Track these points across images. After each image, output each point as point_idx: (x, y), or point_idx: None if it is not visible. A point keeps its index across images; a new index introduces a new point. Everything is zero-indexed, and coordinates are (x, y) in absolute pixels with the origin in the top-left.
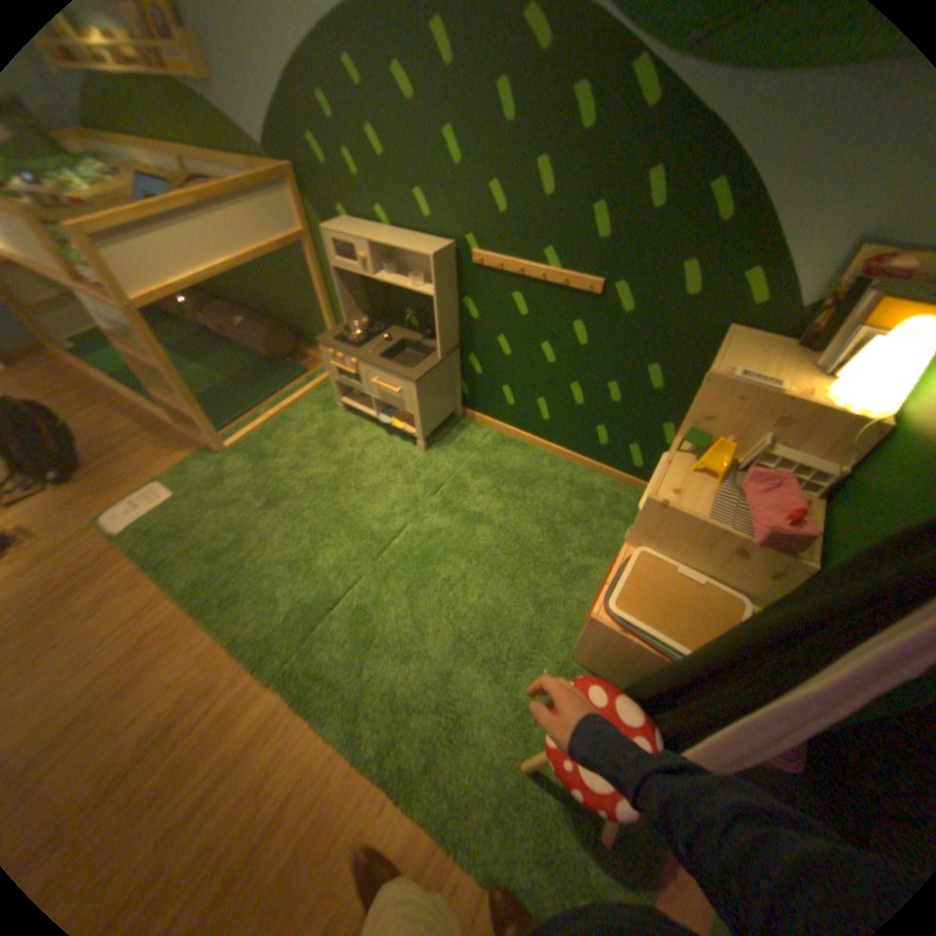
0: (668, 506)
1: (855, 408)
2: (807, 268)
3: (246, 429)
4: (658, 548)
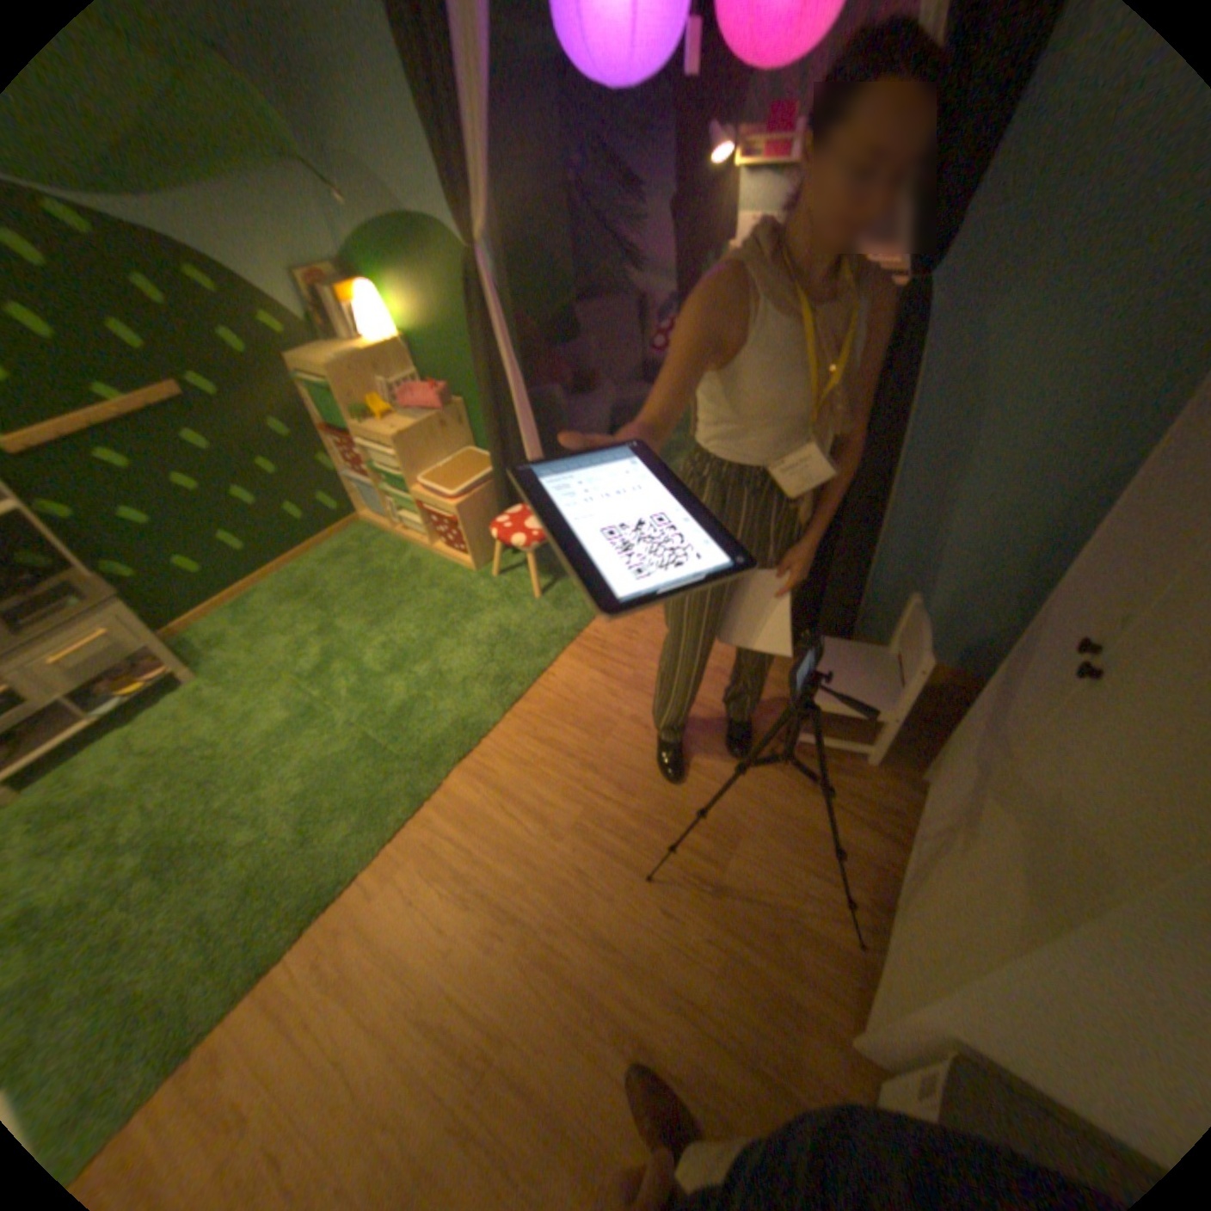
0: (398, 433)
1: (383, 338)
2: (279, 298)
3: None
4: (419, 468)
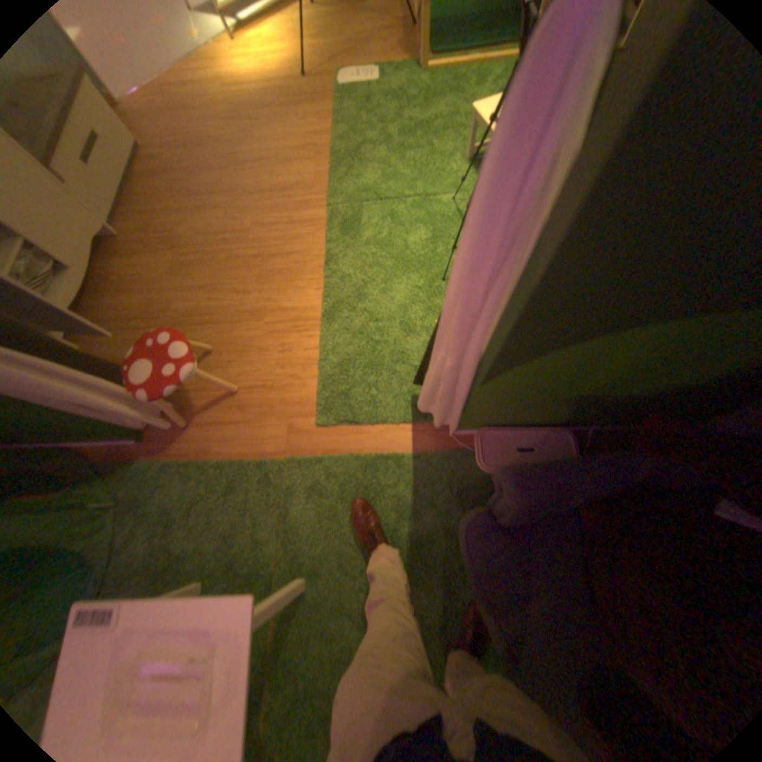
0: None
1: None
2: None
3: (446, 62)
4: None
